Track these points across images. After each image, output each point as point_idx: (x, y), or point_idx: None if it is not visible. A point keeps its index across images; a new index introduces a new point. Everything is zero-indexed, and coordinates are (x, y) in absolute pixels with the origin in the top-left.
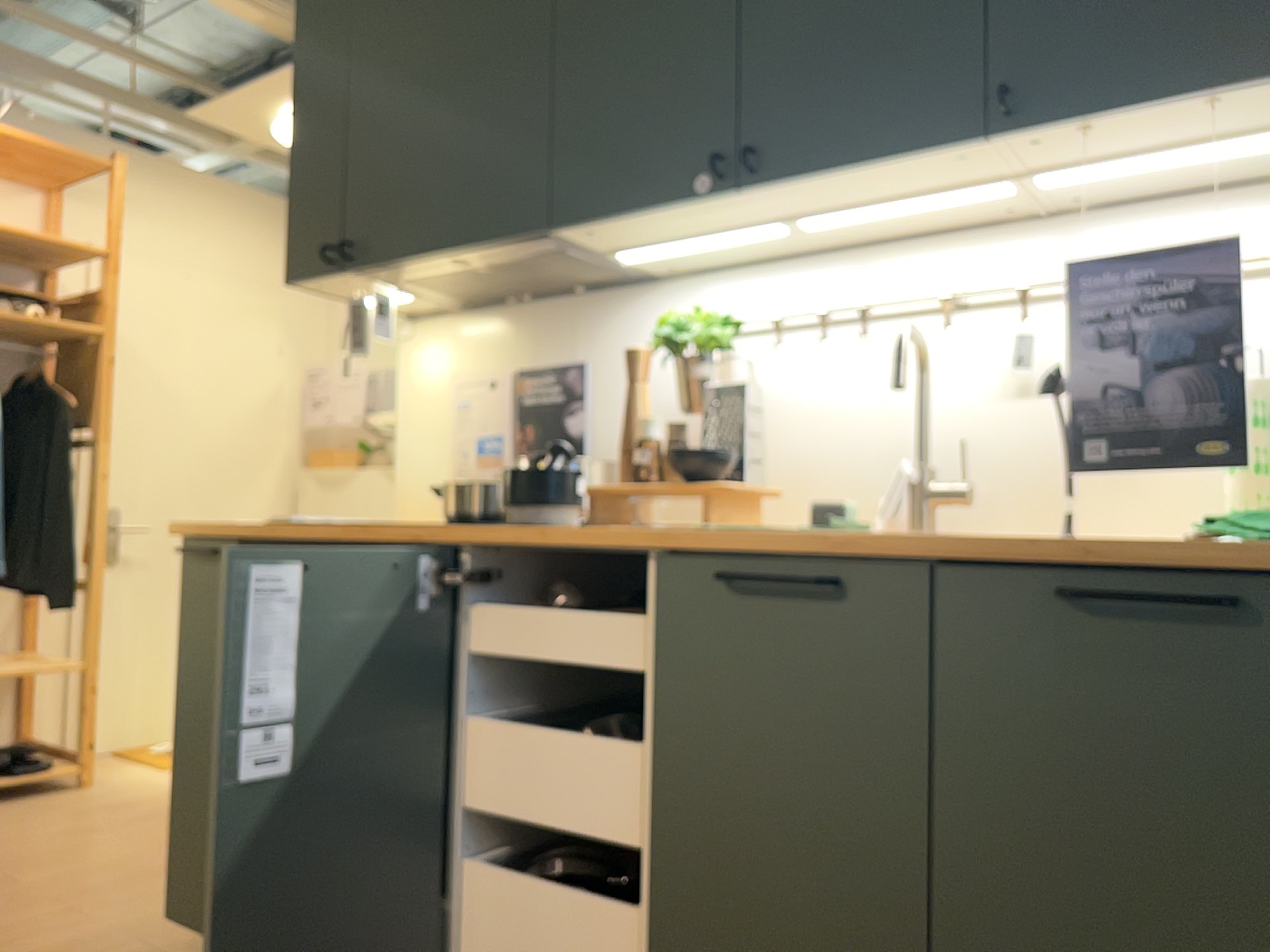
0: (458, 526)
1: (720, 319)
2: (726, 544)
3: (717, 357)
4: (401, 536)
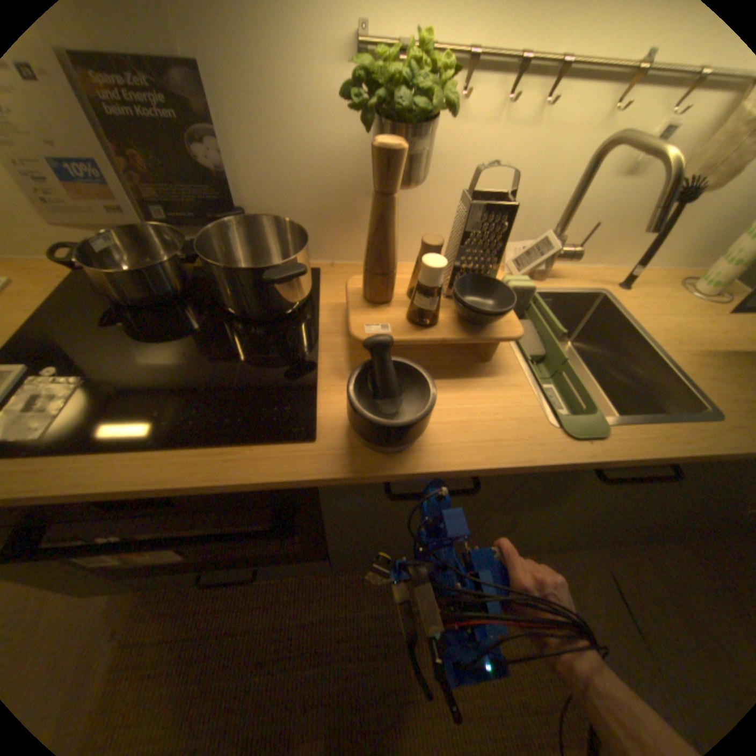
0: (296, 448)
1: (441, 64)
2: (616, 464)
3: (431, 123)
4: (225, 475)
